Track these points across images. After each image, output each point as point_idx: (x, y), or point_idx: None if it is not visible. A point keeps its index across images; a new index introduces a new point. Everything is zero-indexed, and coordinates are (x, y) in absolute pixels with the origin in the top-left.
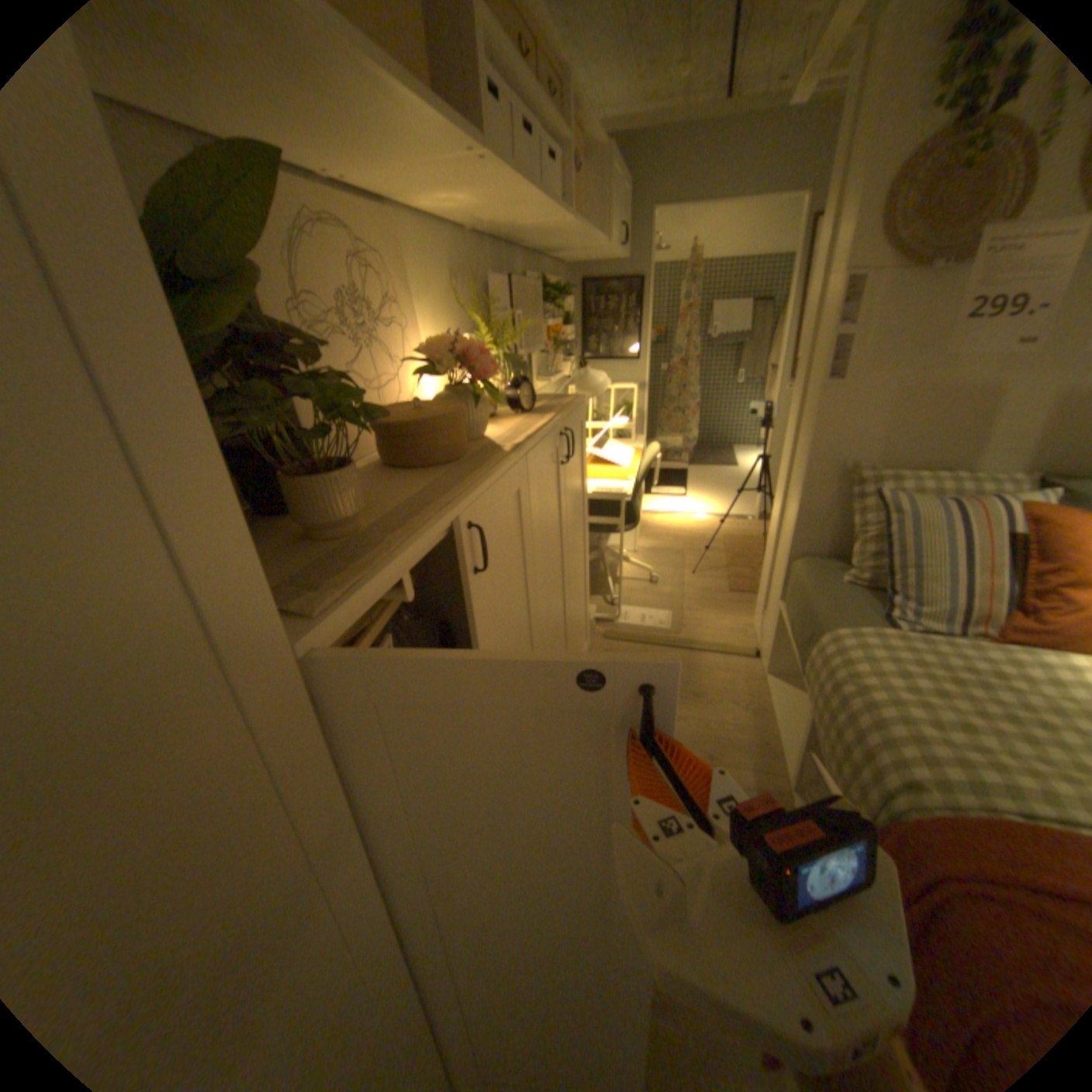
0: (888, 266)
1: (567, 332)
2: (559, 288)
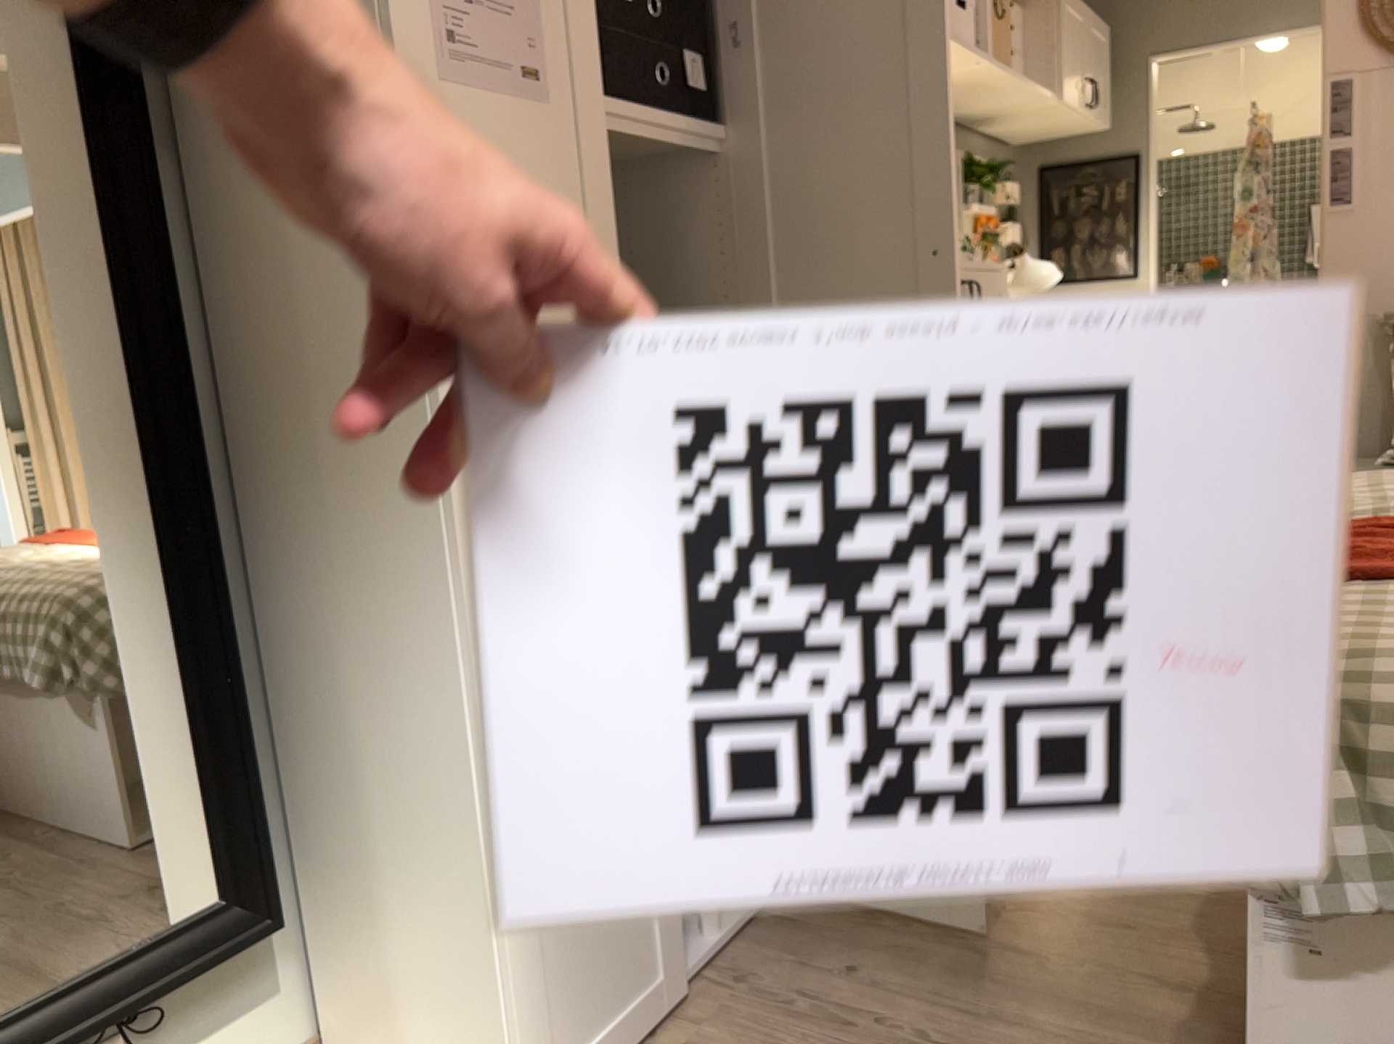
0: (1375, 64)
1: (1006, 236)
2: (992, 173)
